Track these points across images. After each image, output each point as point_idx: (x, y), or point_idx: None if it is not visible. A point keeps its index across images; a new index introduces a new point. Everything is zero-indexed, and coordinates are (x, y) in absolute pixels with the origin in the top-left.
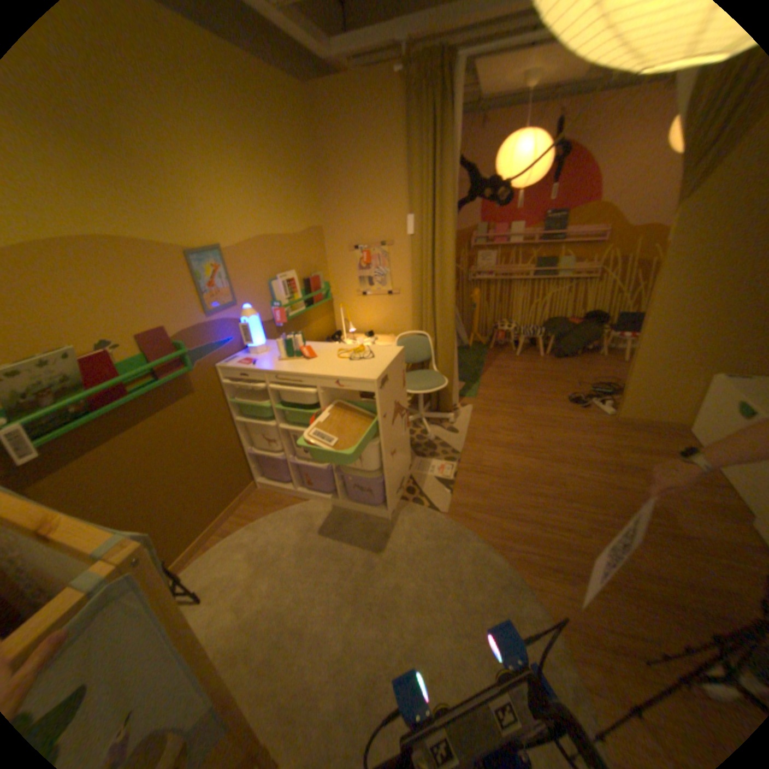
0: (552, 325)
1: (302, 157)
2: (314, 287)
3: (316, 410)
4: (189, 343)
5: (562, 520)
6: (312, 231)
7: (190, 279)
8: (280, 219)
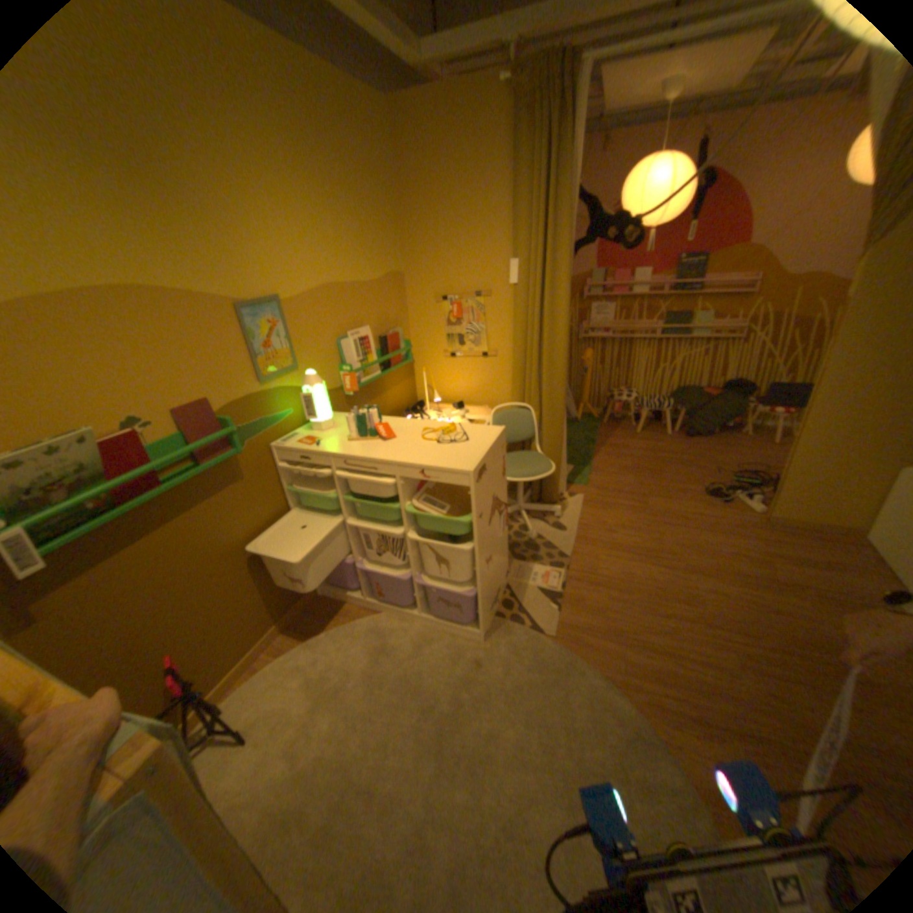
0: (684, 396)
1: (383, 187)
2: (393, 346)
3: (394, 502)
4: (239, 418)
5: (703, 652)
6: (391, 278)
7: (243, 339)
8: (354, 263)
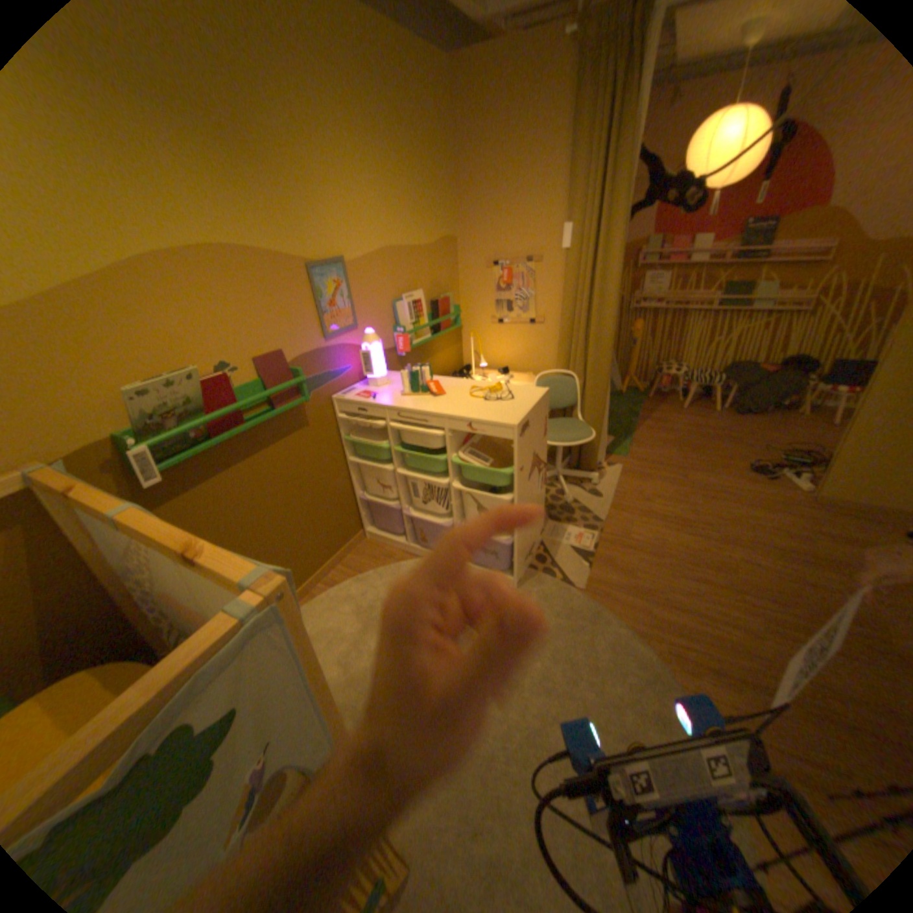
0: (738, 371)
1: (441, 149)
2: (442, 311)
3: (440, 455)
4: (306, 370)
5: (730, 614)
6: (444, 242)
7: (312, 297)
8: (410, 227)
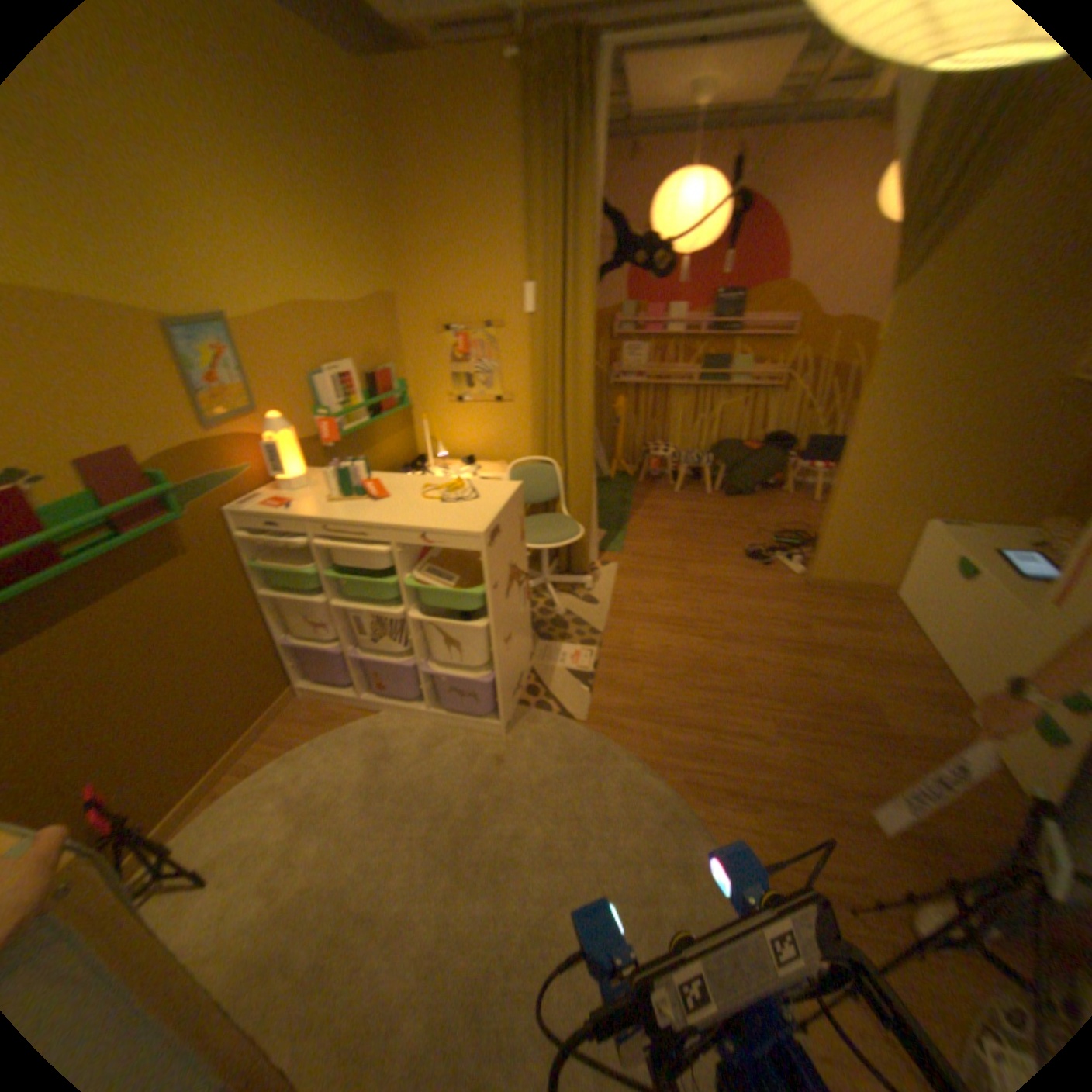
0: (723, 450)
1: (360, 181)
2: (382, 387)
3: (389, 577)
4: (173, 474)
5: (740, 722)
6: (377, 300)
7: (173, 368)
8: (325, 277)
